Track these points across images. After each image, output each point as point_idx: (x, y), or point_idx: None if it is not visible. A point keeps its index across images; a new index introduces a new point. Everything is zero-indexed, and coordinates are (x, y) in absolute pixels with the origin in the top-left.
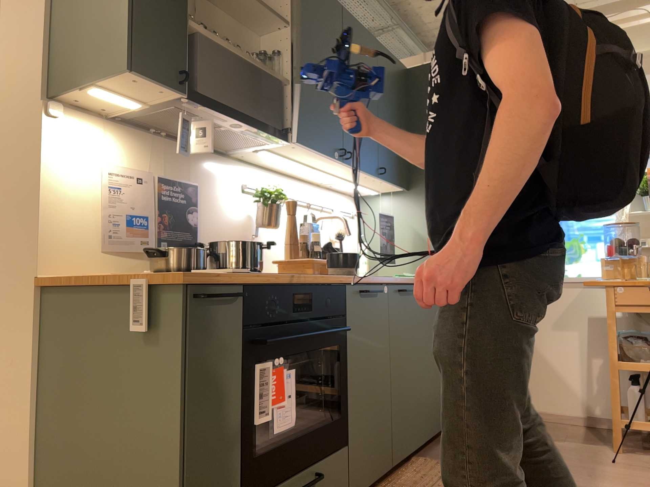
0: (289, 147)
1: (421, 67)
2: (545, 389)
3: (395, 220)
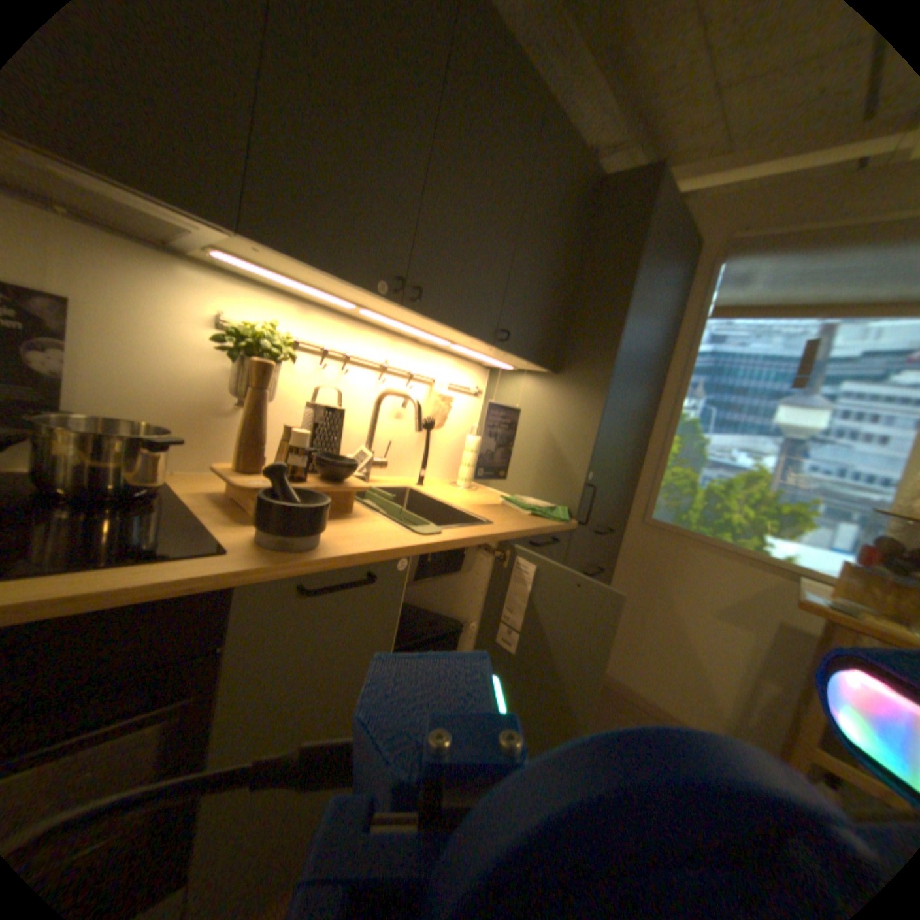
0: (249, 247)
1: (628, 166)
2: (678, 683)
3: (526, 412)
